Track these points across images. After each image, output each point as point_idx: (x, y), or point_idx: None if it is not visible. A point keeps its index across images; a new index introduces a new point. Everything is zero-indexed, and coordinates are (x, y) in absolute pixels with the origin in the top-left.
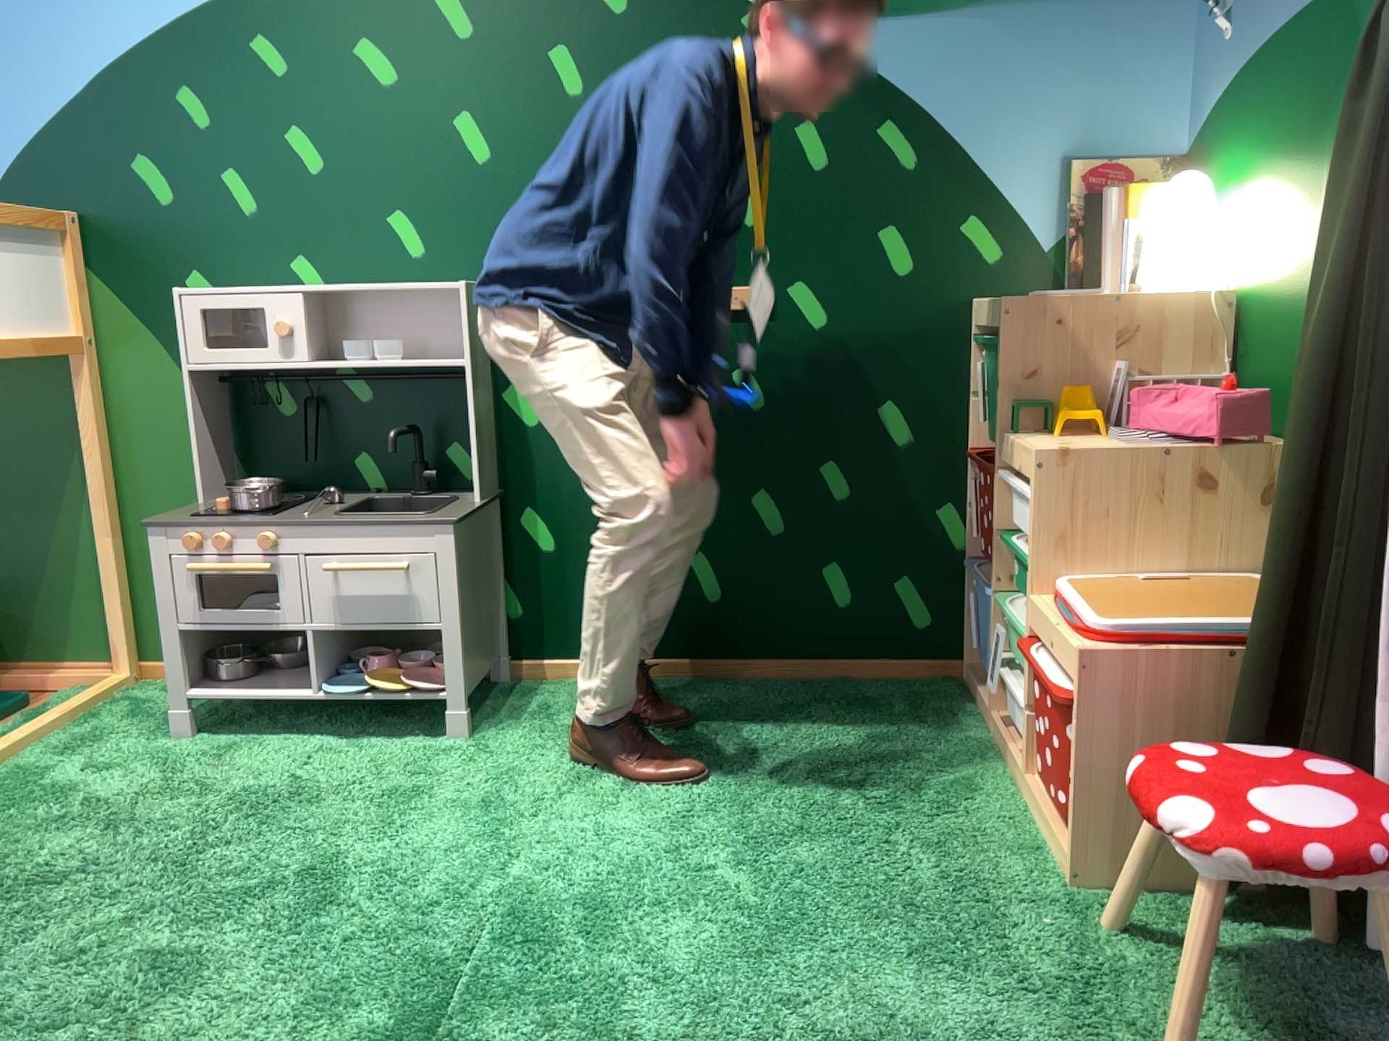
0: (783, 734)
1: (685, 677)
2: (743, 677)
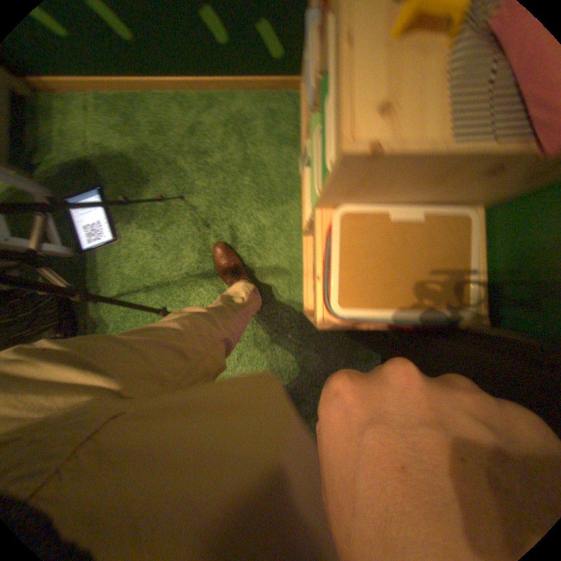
0: (193, 169)
1: (134, 91)
2: (169, 91)
